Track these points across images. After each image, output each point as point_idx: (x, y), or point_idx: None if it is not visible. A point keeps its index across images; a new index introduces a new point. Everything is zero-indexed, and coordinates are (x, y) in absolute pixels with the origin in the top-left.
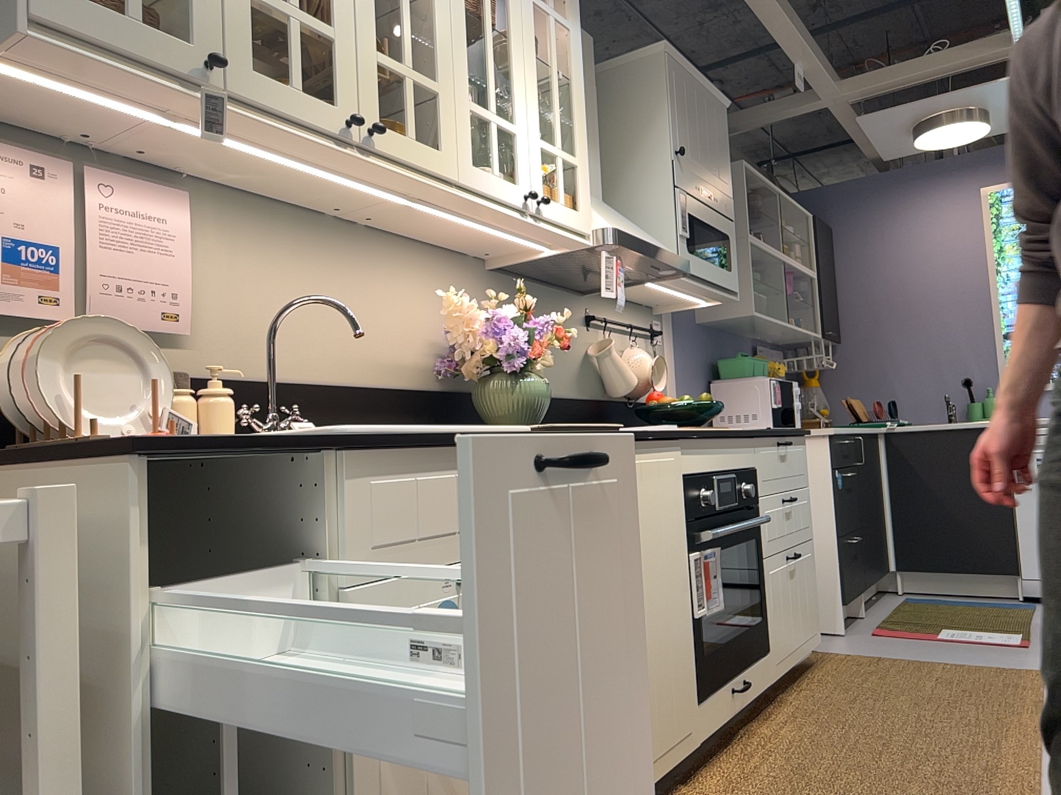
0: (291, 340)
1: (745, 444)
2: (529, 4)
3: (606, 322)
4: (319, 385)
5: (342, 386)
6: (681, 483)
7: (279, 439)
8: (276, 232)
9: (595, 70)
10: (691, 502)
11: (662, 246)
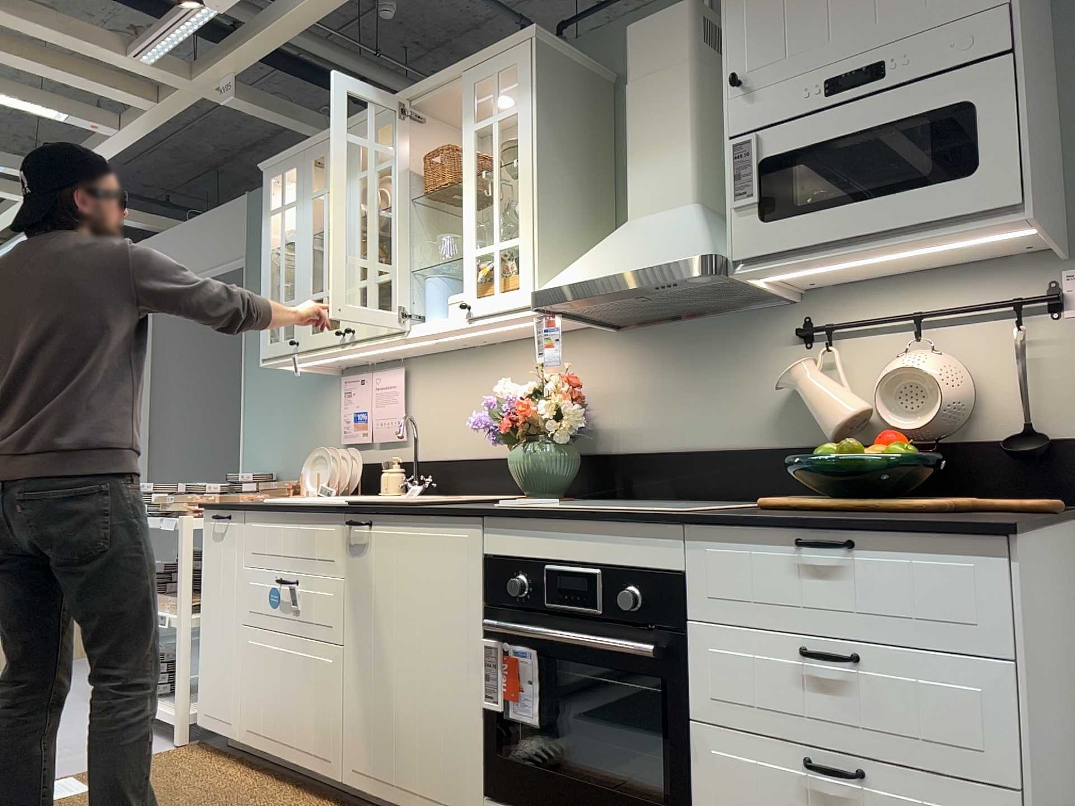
0: (453, 432)
1: (643, 533)
2: (468, 138)
3: (833, 330)
4: (465, 459)
5: (478, 459)
6: (485, 564)
7: (227, 505)
8: (447, 369)
9: (693, 35)
10: (492, 585)
11: (659, 256)
